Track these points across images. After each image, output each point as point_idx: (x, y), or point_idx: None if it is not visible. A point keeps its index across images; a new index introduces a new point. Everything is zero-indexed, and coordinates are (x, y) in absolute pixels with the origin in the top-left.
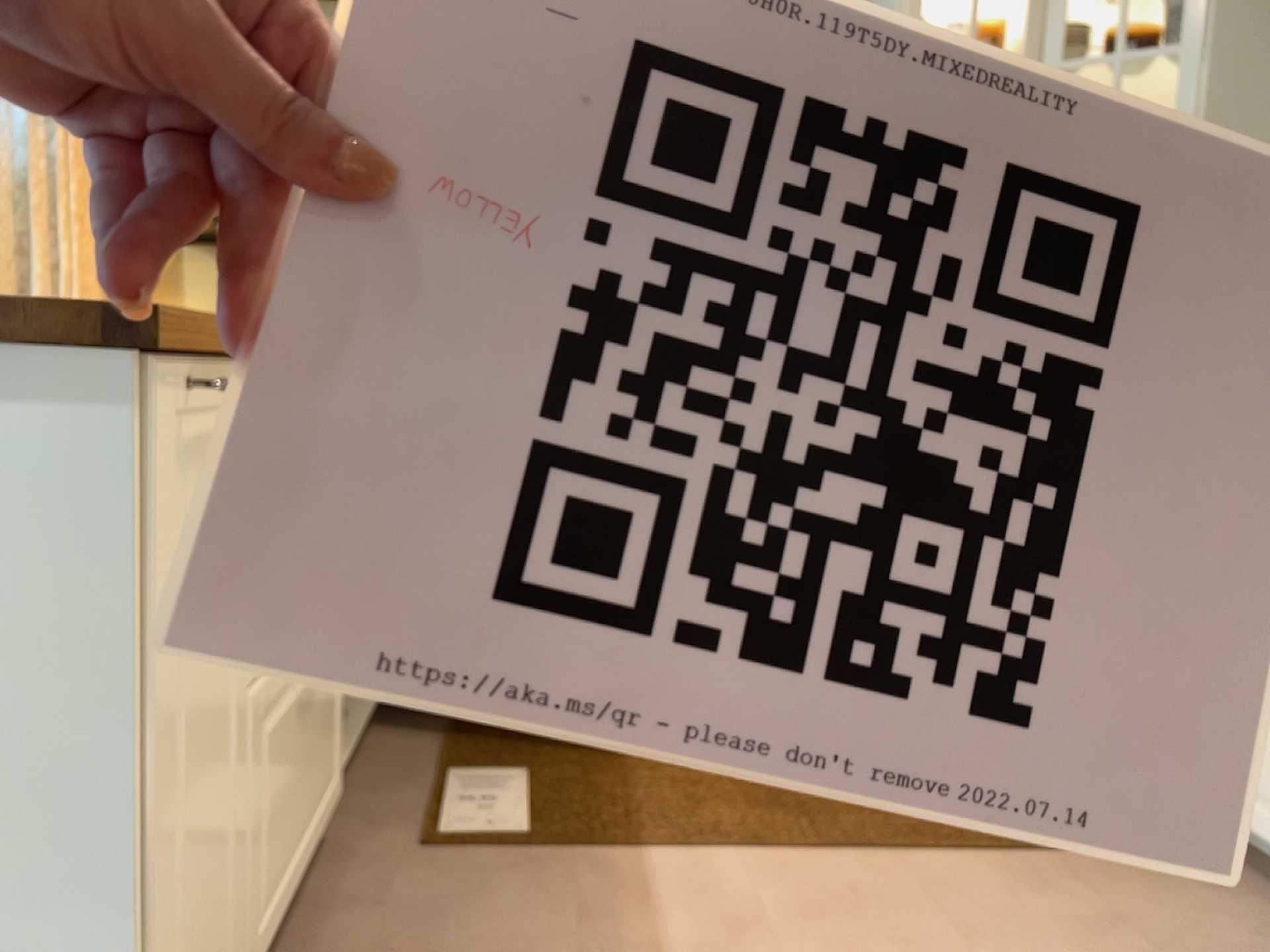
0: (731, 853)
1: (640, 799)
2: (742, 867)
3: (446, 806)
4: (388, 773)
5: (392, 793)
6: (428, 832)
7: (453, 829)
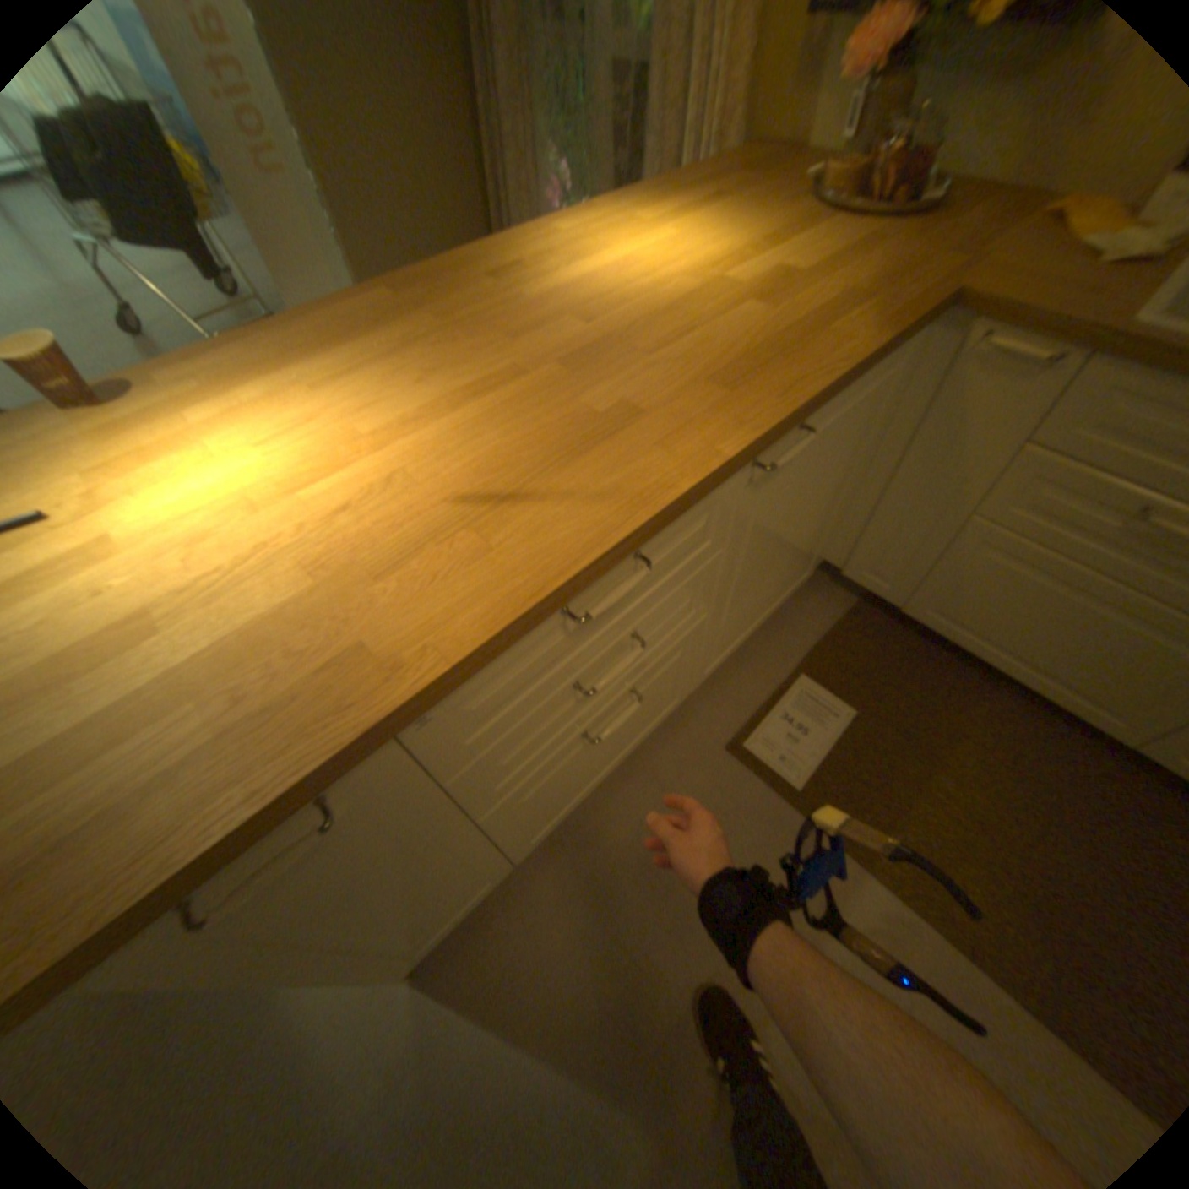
0: (944, 940)
1: (922, 812)
2: (939, 964)
3: (774, 716)
4: (766, 649)
5: (754, 673)
6: (744, 736)
7: (761, 745)
